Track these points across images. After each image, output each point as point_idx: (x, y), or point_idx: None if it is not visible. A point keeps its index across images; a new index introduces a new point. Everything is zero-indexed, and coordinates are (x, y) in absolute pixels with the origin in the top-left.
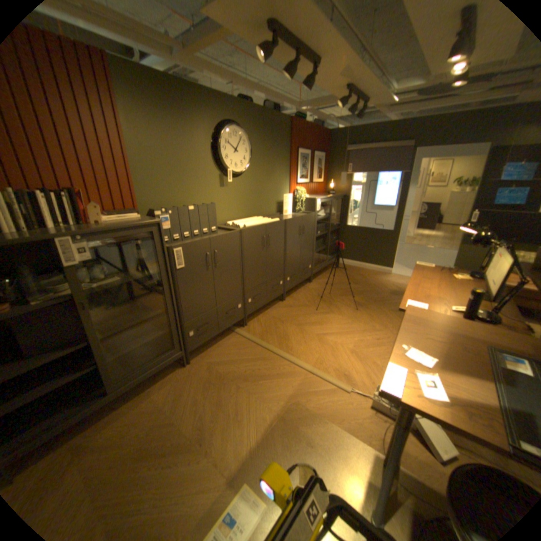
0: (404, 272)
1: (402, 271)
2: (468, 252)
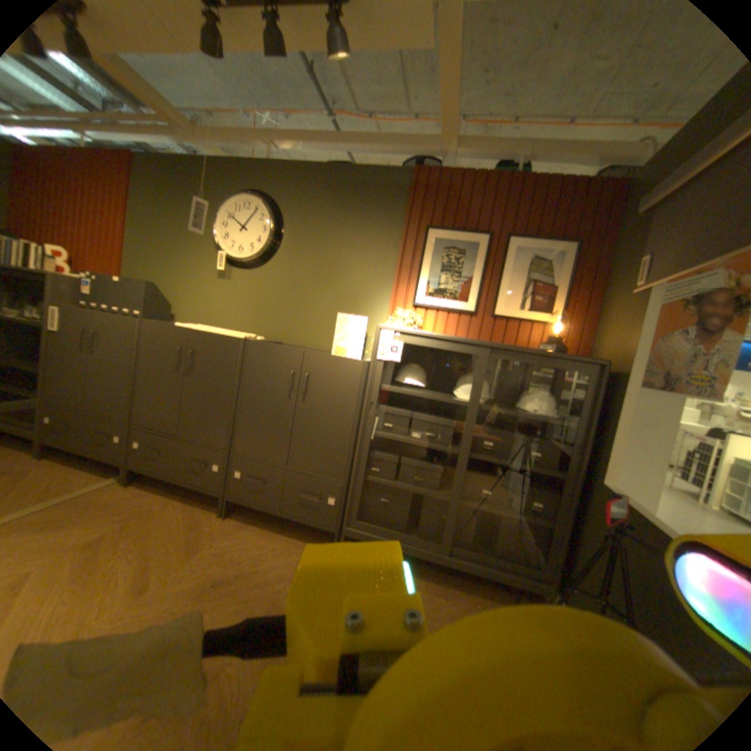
0: None
1: None
2: None
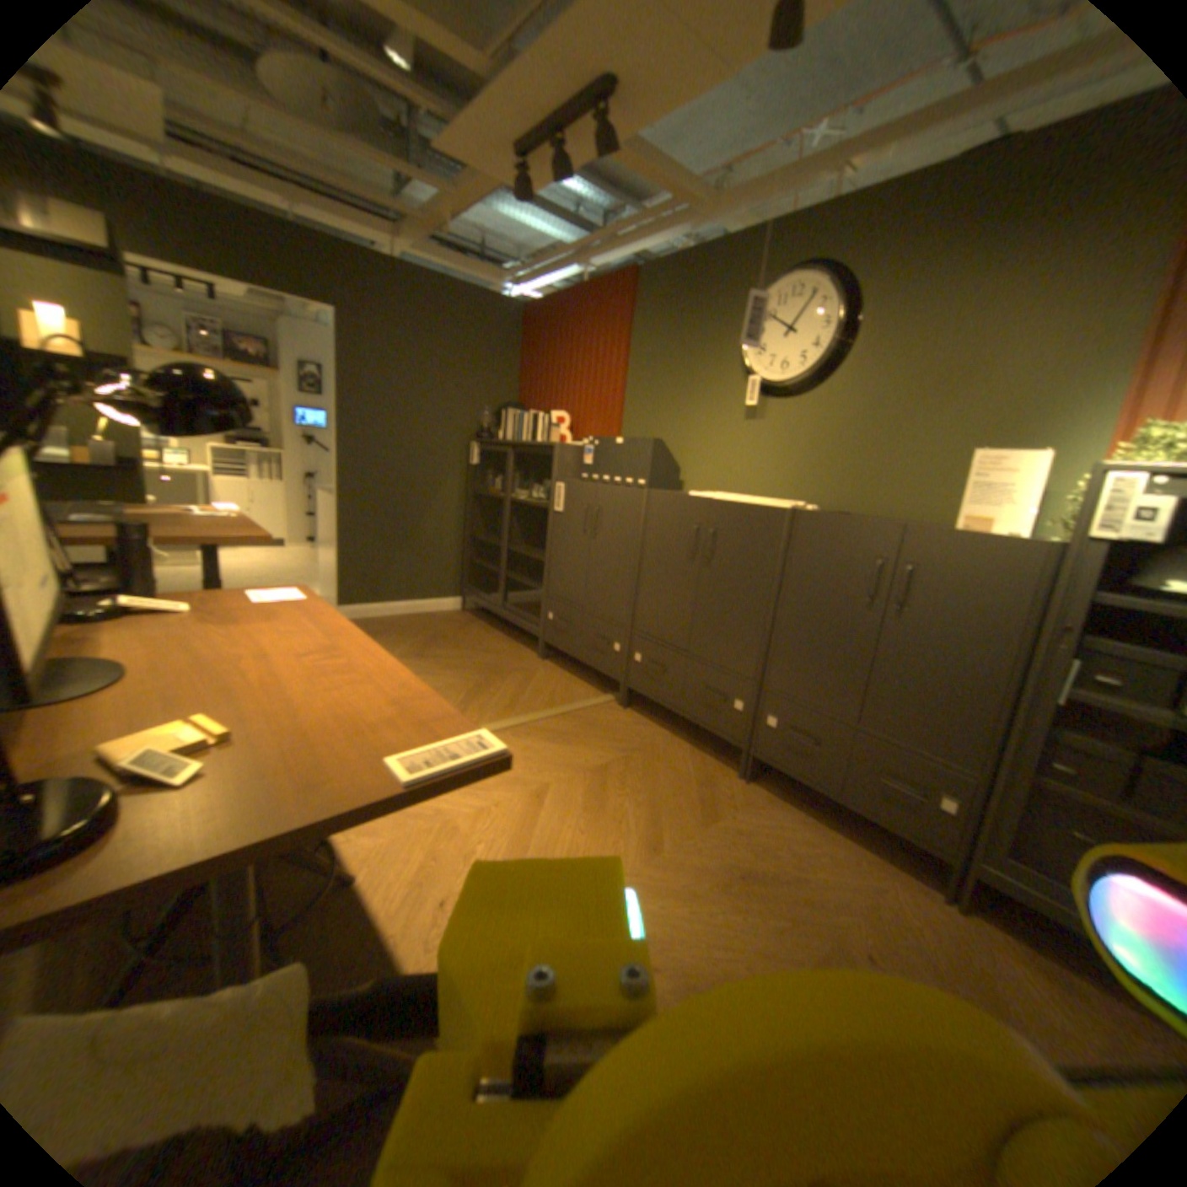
0: None
1: None
2: None
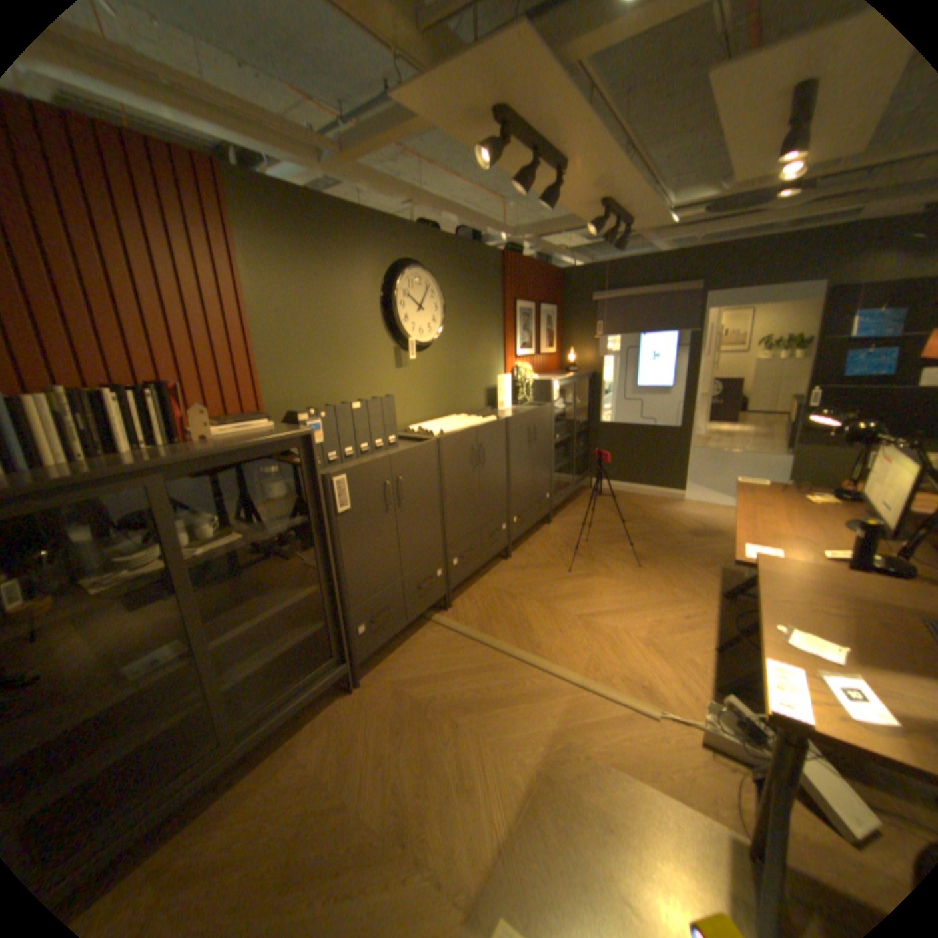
0: (705, 496)
1: (700, 495)
2: (810, 458)
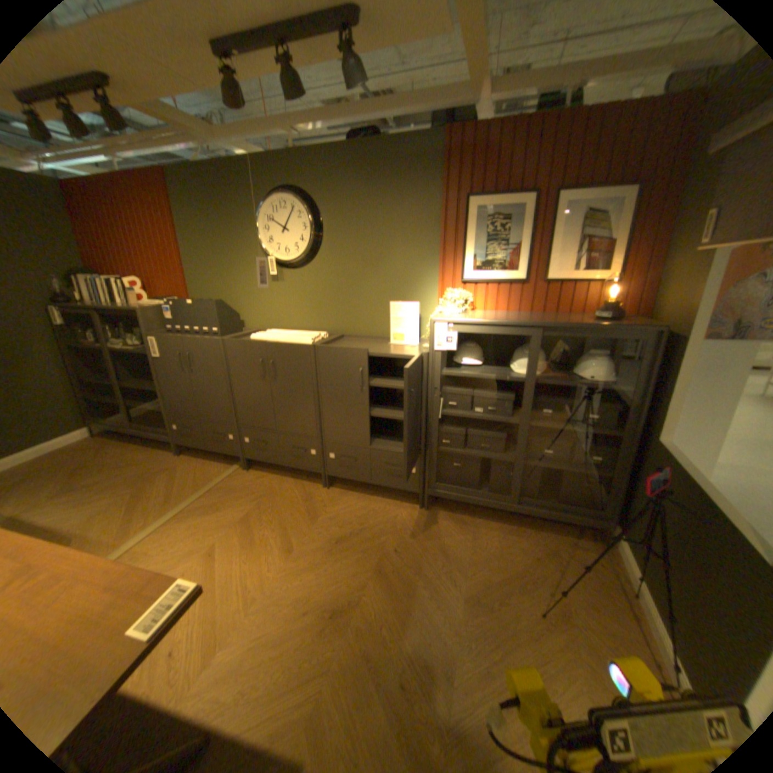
0: None
1: None
2: None
